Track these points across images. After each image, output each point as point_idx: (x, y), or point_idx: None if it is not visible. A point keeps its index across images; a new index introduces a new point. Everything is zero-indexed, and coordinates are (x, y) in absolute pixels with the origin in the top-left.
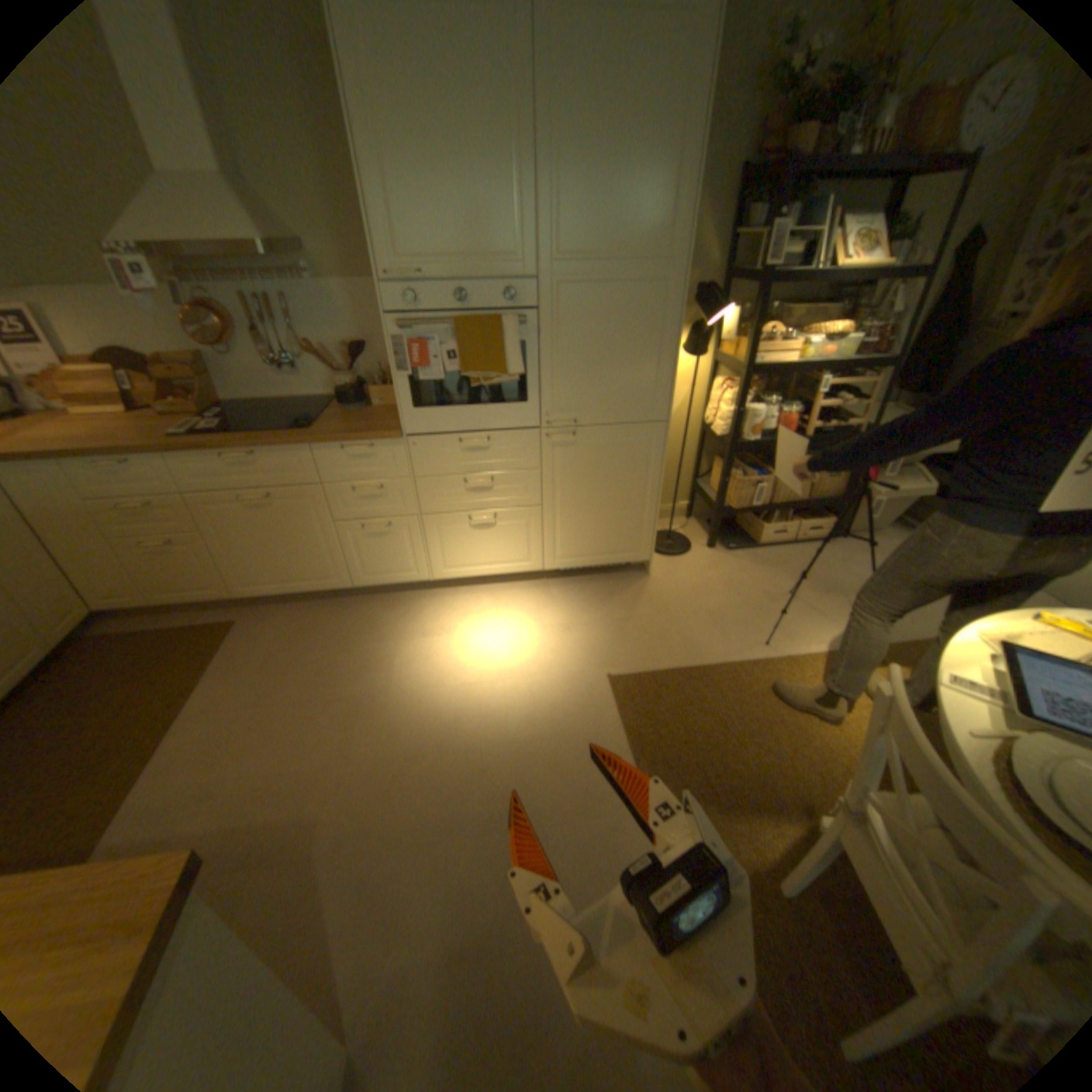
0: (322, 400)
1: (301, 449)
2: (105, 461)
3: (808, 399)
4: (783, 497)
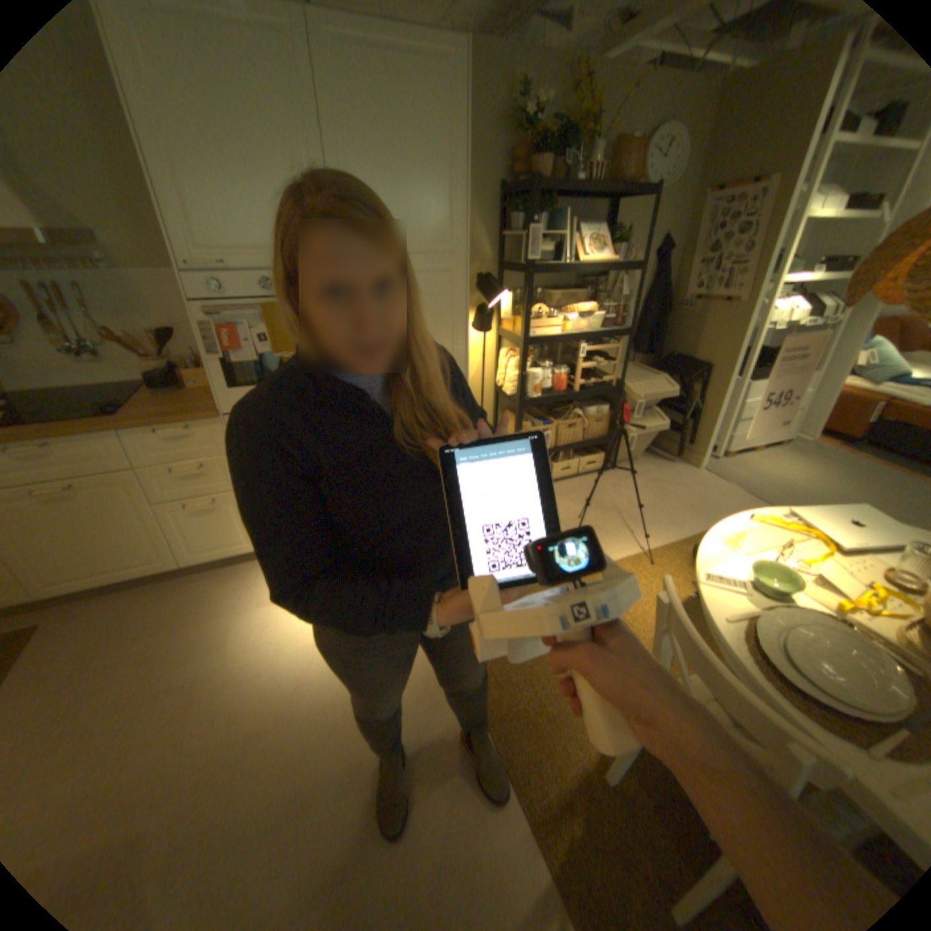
0: (130, 384)
1: (104, 436)
2: None
3: (572, 363)
4: (563, 440)
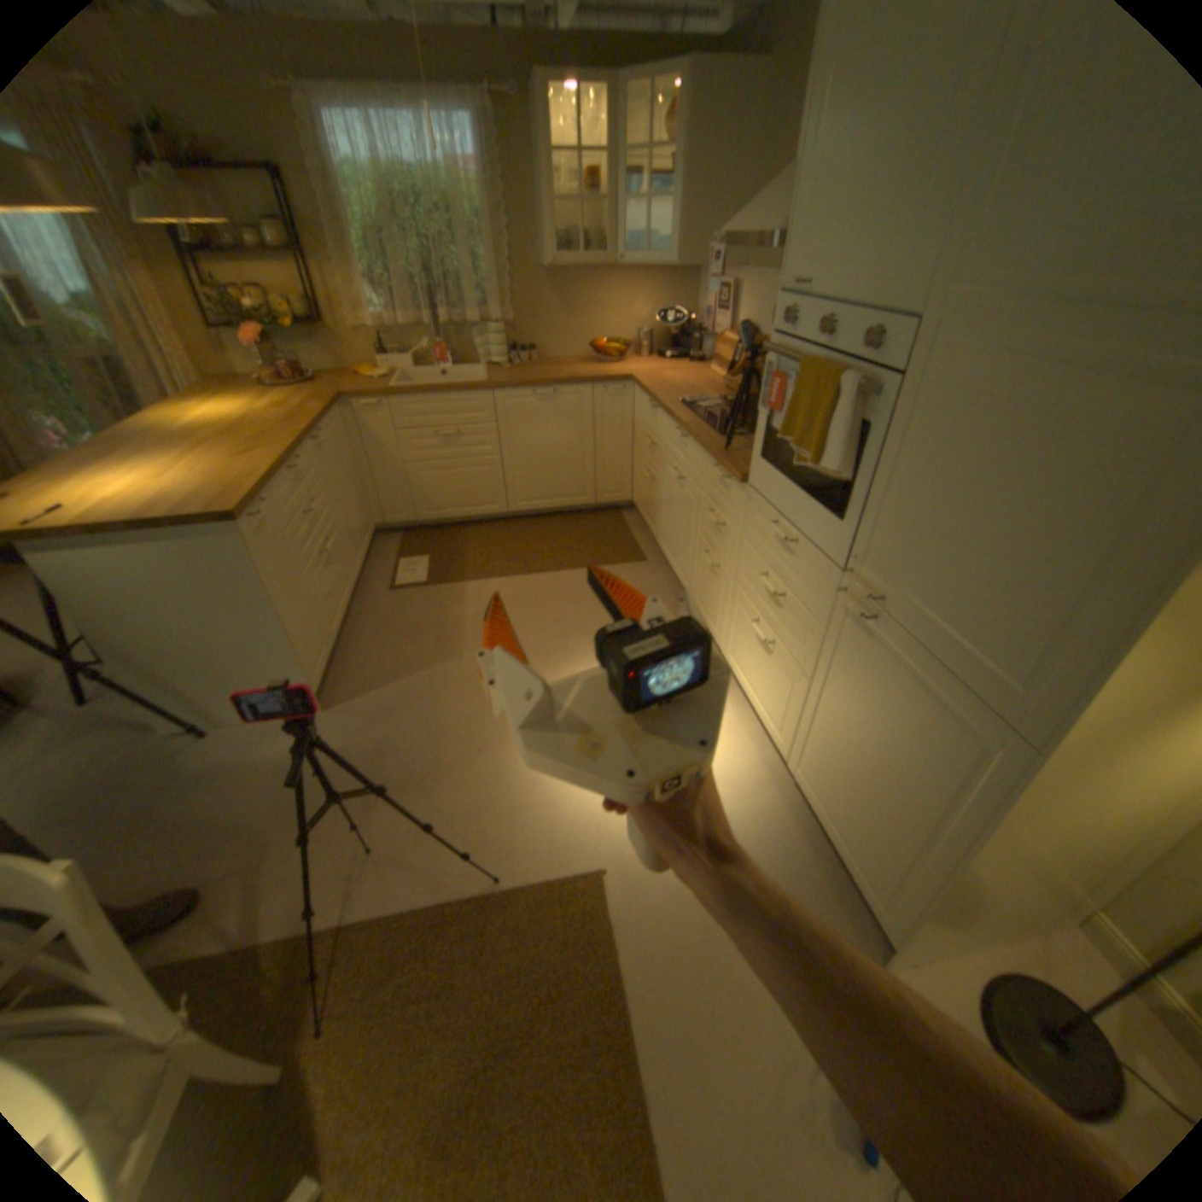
0: None
1: (701, 451)
2: (652, 403)
3: None
4: None
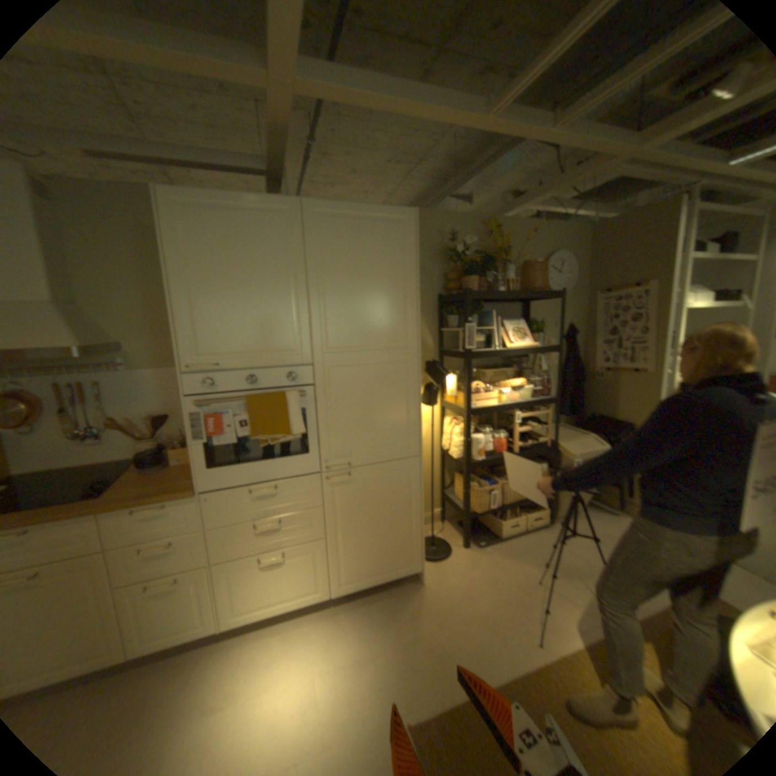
0: (123, 463)
1: (86, 520)
2: None
3: (509, 427)
4: (510, 499)
